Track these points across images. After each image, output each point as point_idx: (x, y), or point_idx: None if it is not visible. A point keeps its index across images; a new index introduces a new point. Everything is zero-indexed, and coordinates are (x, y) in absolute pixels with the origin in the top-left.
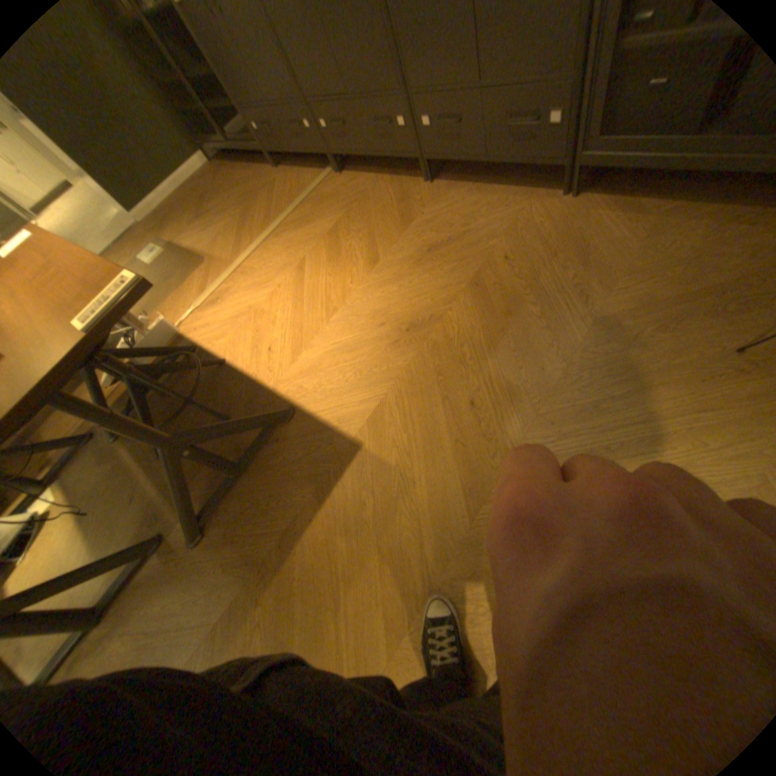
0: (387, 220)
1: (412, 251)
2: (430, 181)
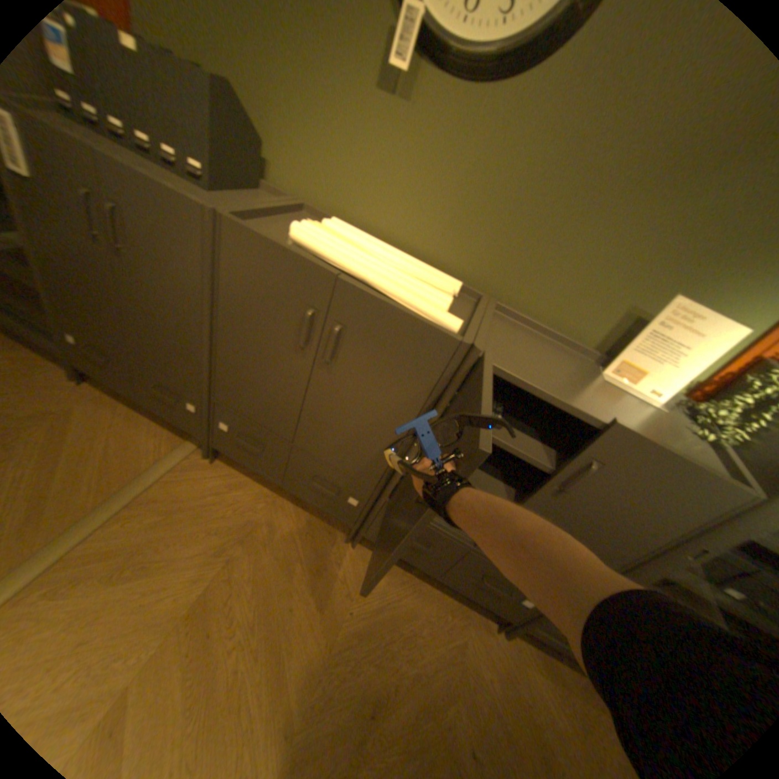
0: (297, 611)
1: (347, 713)
2: (352, 546)
